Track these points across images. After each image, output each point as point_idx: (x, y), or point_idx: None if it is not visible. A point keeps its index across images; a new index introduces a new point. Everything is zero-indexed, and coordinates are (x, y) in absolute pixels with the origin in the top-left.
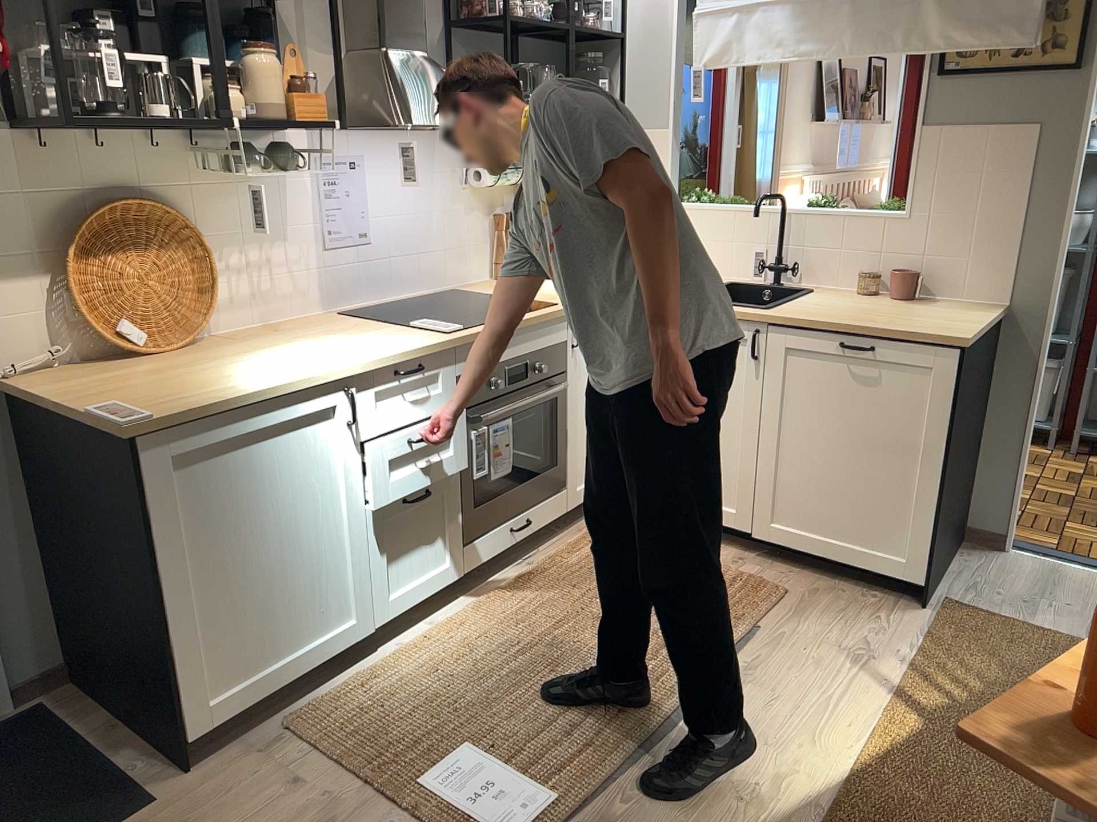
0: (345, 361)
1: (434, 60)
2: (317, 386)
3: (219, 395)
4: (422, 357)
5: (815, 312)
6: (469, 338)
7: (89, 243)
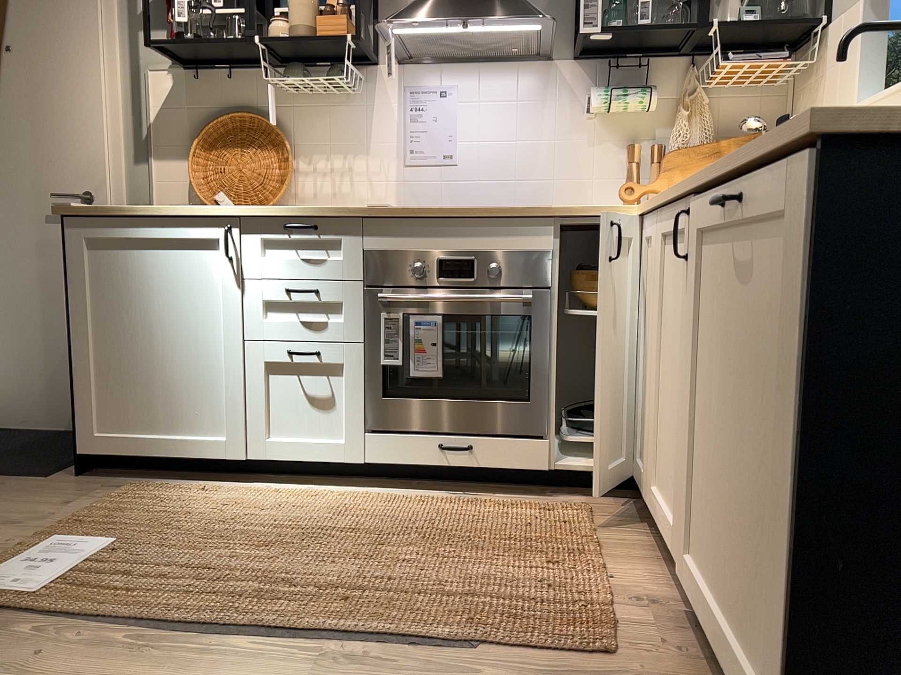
0: (244, 208)
1: None
2: (200, 217)
3: (131, 207)
4: (317, 218)
5: None
6: (377, 212)
7: (213, 140)
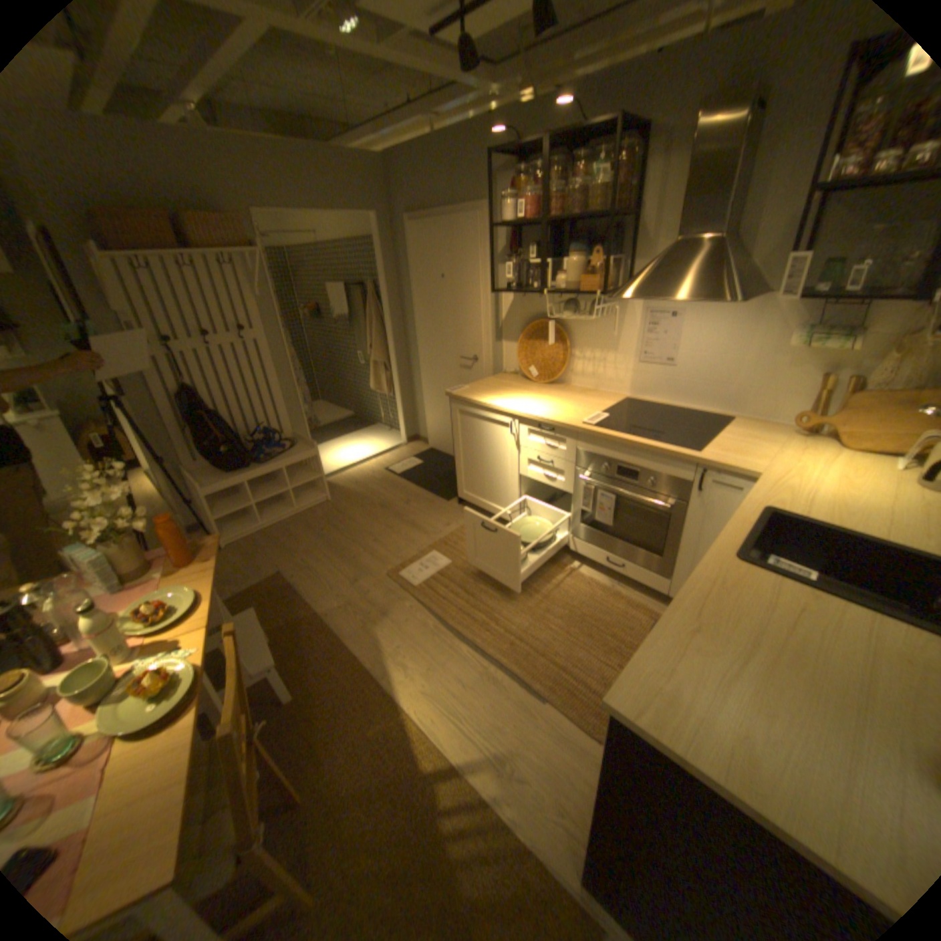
0: (521, 409)
1: (795, 227)
2: (501, 412)
3: (474, 397)
4: (553, 425)
5: (734, 593)
6: (583, 431)
7: (530, 334)
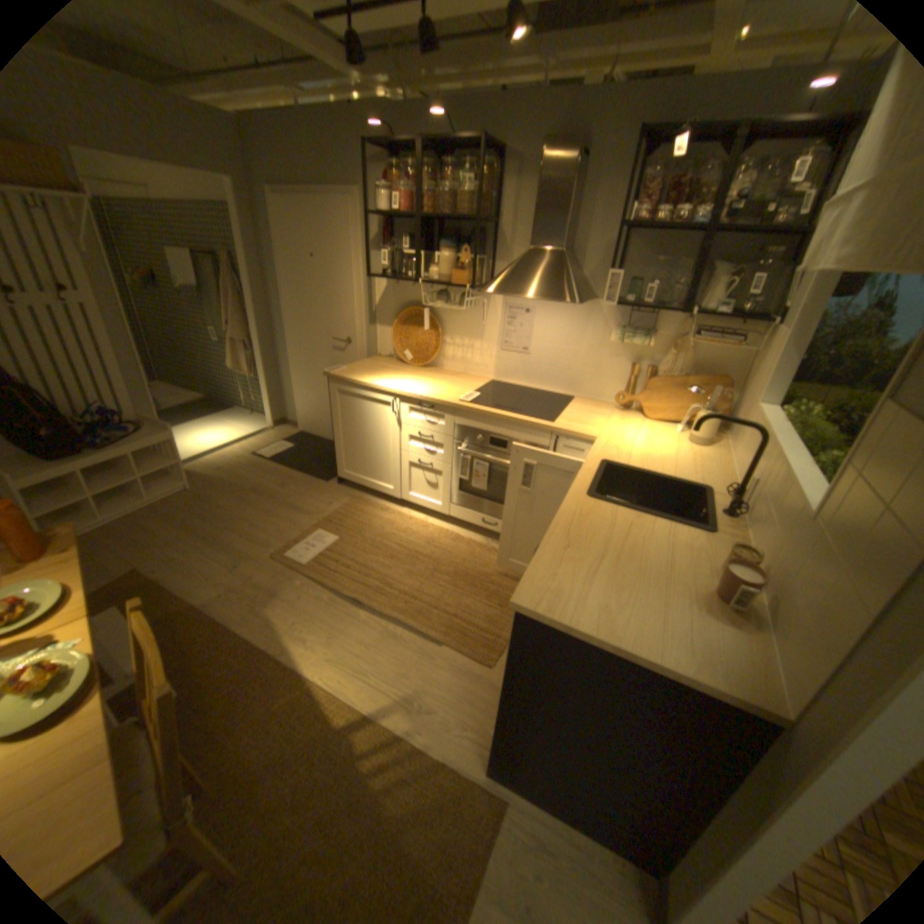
0: (402, 388)
1: (611, 252)
2: (382, 391)
3: (355, 377)
4: (433, 403)
5: (588, 520)
6: (461, 408)
7: (405, 320)
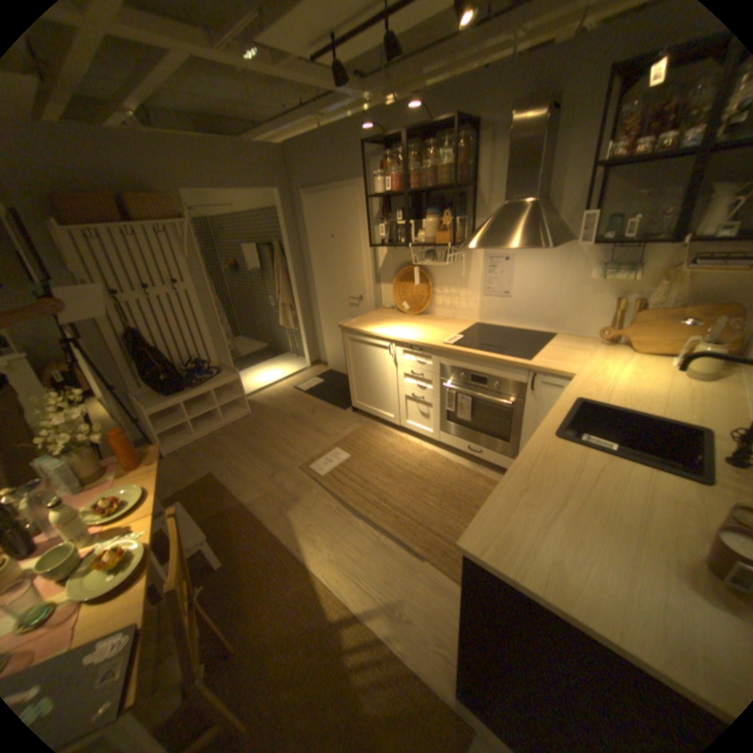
0: (397, 334)
1: (589, 192)
2: (381, 337)
3: (361, 327)
4: (422, 346)
5: (553, 462)
6: (444, 349)
7: (402, 277)
